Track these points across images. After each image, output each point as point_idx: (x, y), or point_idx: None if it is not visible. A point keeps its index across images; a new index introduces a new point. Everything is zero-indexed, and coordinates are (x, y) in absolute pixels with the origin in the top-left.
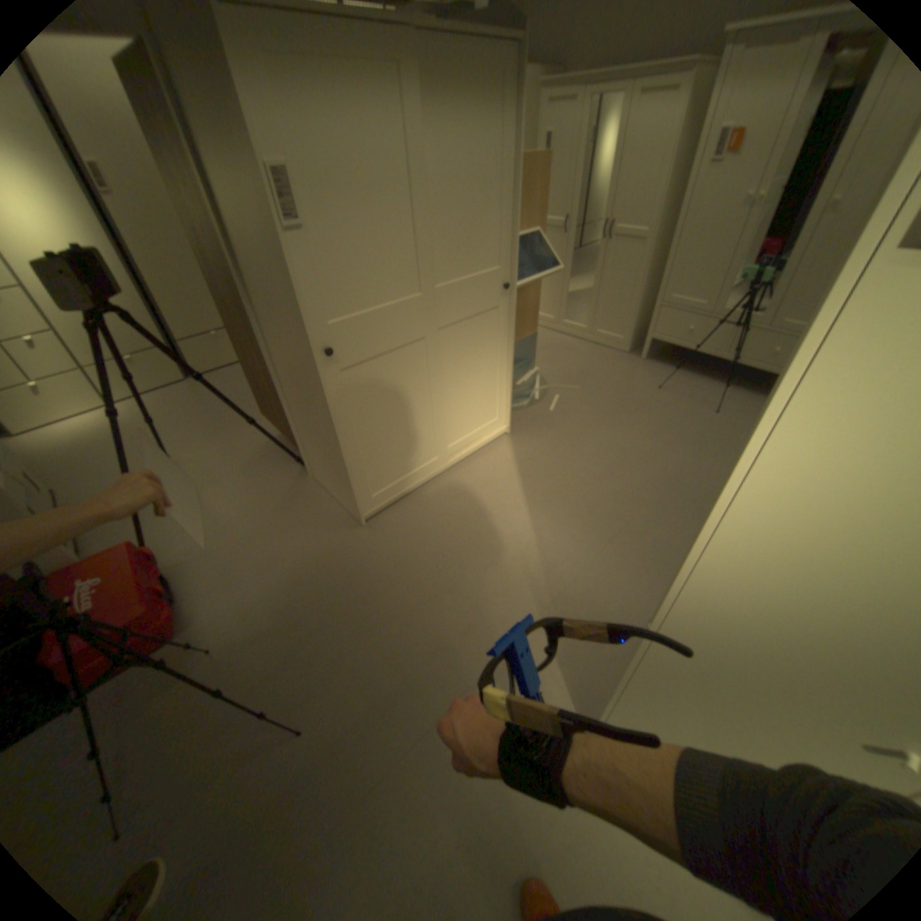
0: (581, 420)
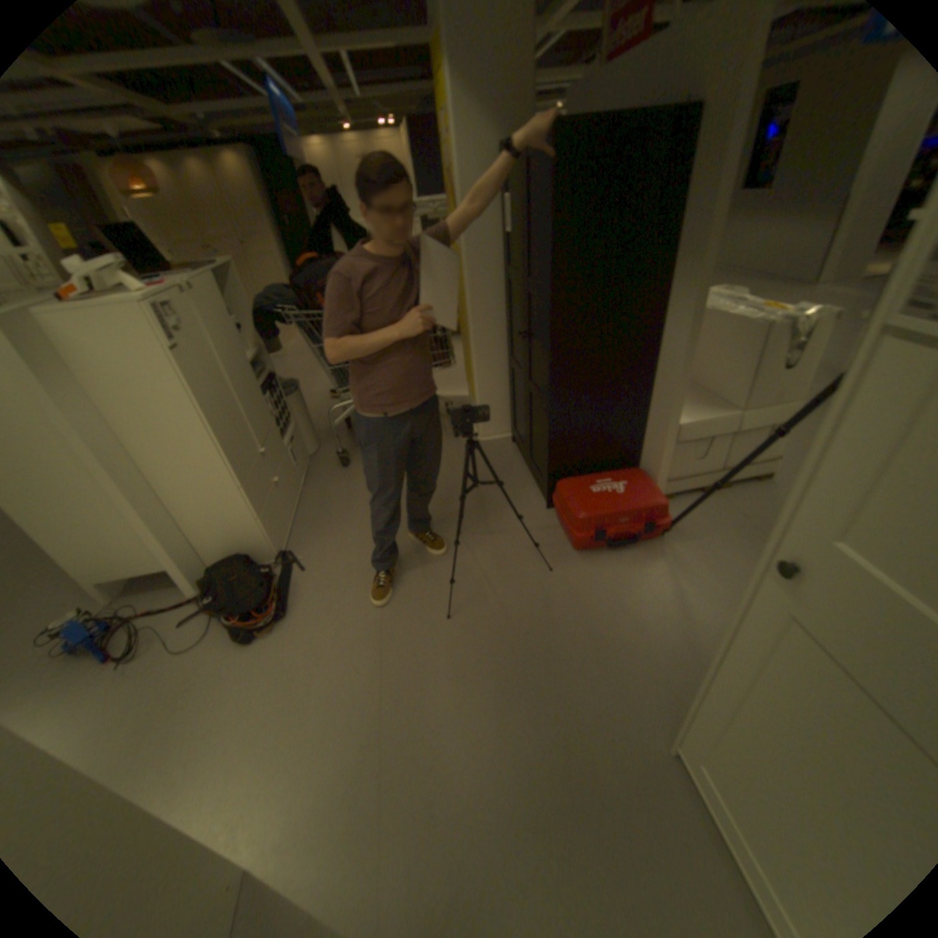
0: None
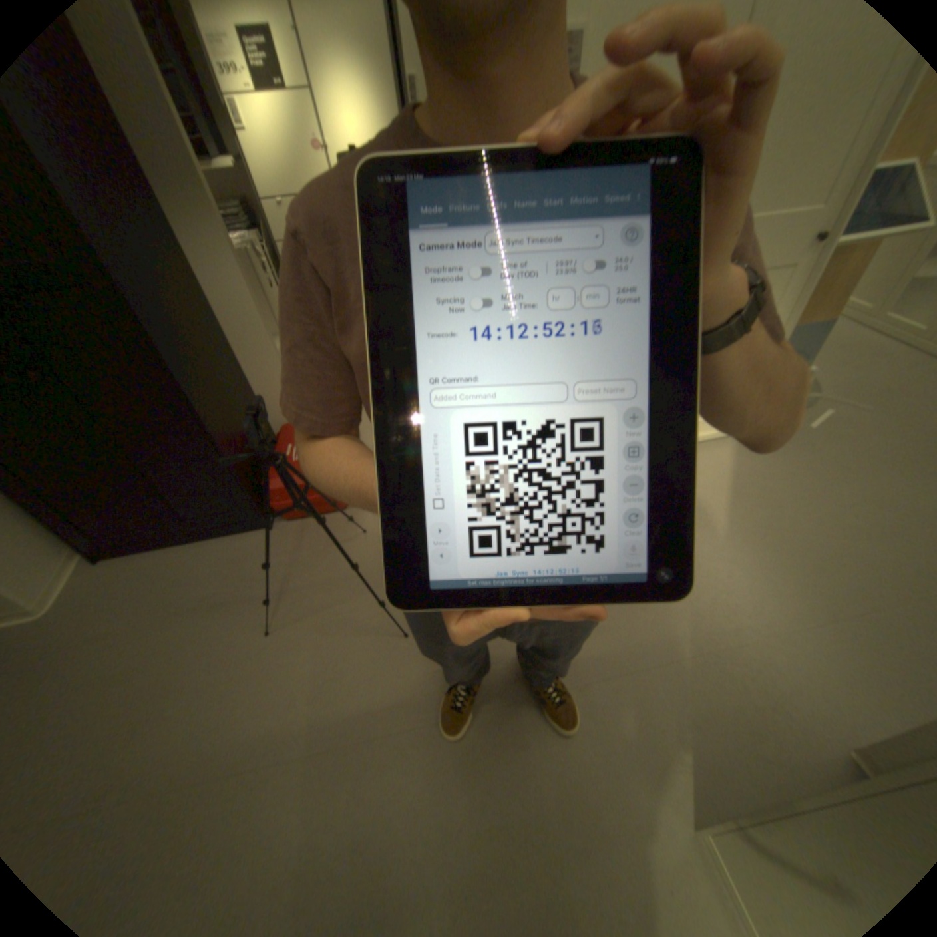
0: (858, 451)
